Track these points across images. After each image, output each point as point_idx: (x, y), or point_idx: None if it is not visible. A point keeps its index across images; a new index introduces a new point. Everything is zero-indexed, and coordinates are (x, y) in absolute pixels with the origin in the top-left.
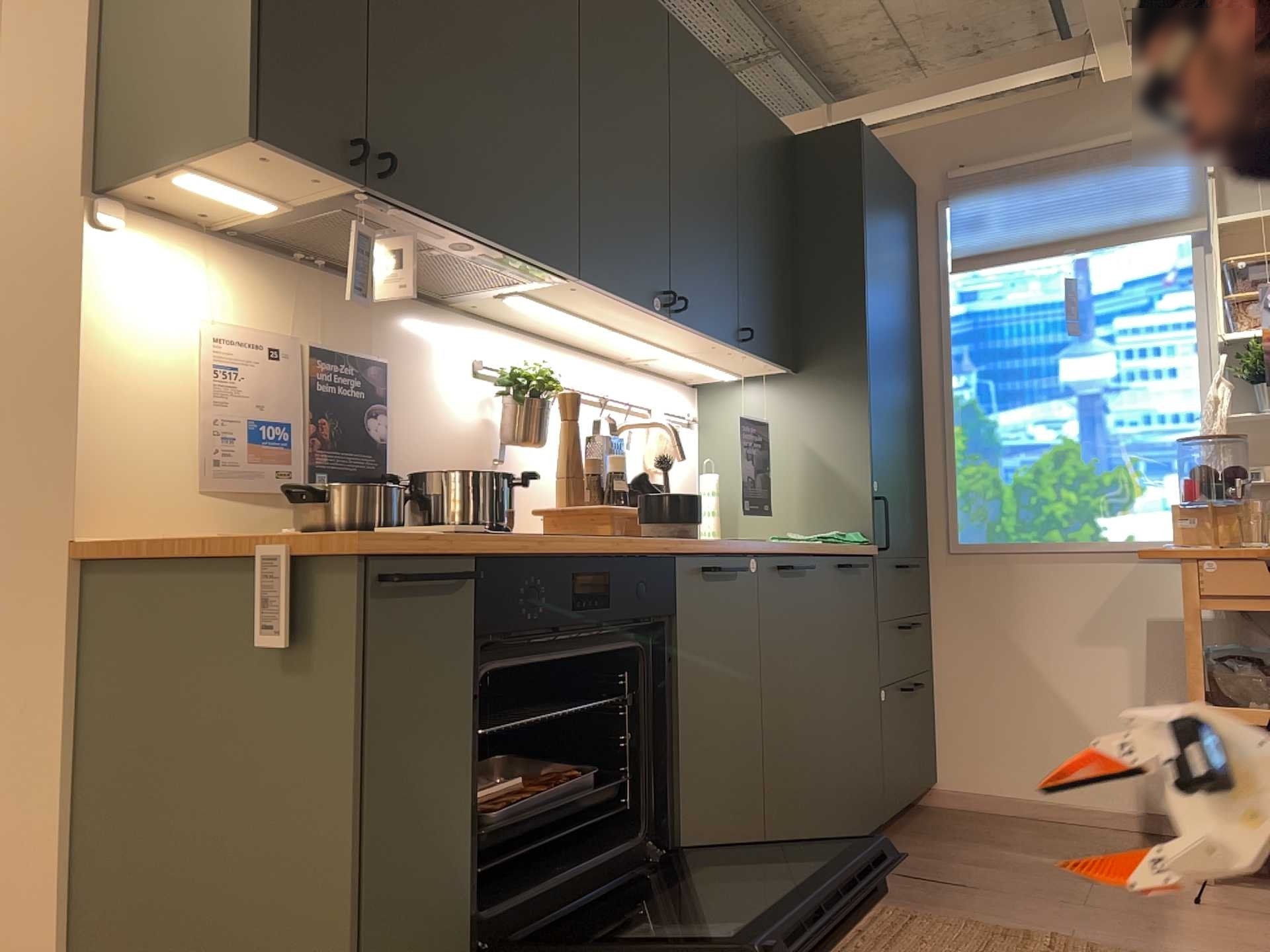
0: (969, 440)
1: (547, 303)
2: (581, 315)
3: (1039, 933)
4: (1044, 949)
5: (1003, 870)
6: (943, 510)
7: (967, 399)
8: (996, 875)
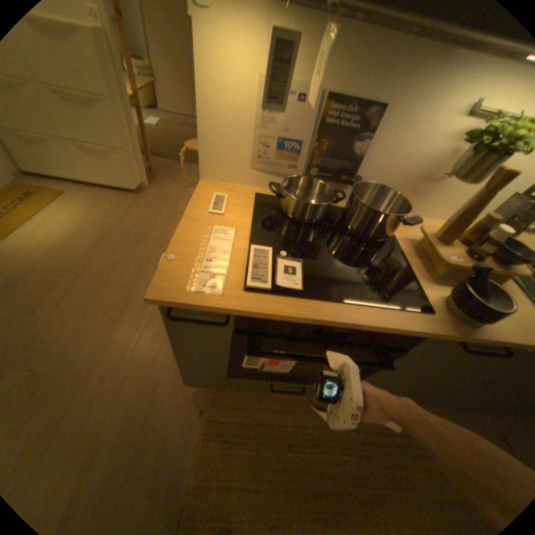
0: None
1: None
2: None
3: None
4: None
5: None
6: None
7: None
8: None
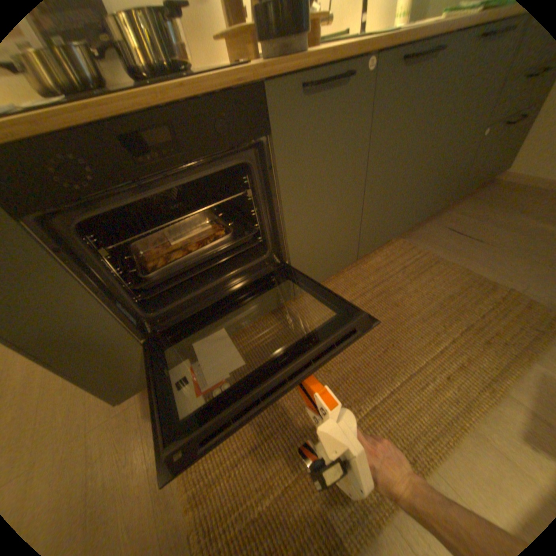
0: None
1: None
2: None
3: (503, 285)
4: (498, 299)
5: (511, 233)
6: None
7: None
8: (505, 236)
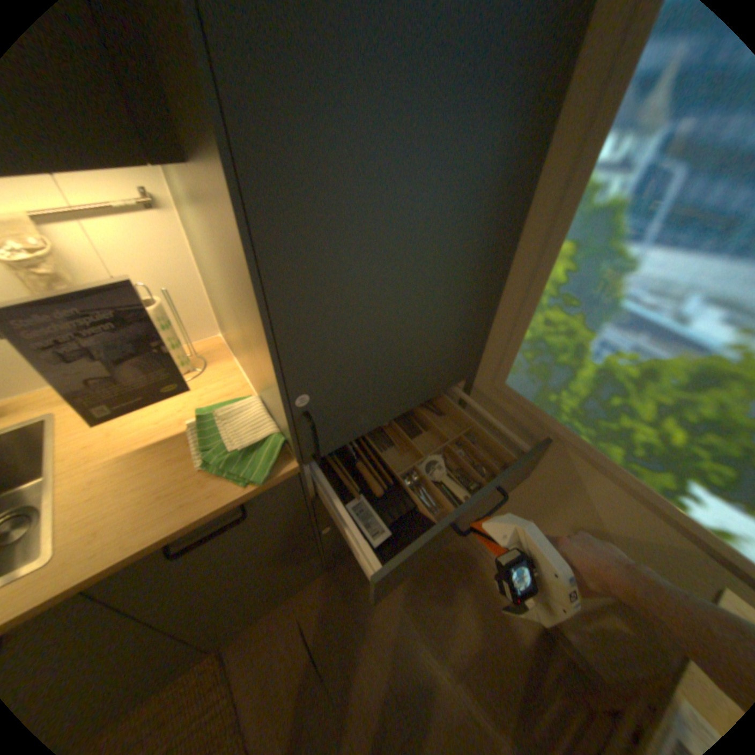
0: (579, 271)
1: None
2: None
3: None
4: None
5: (374, 660)
6: (507, 339)
7: (615, 194)
8: (362, 667)
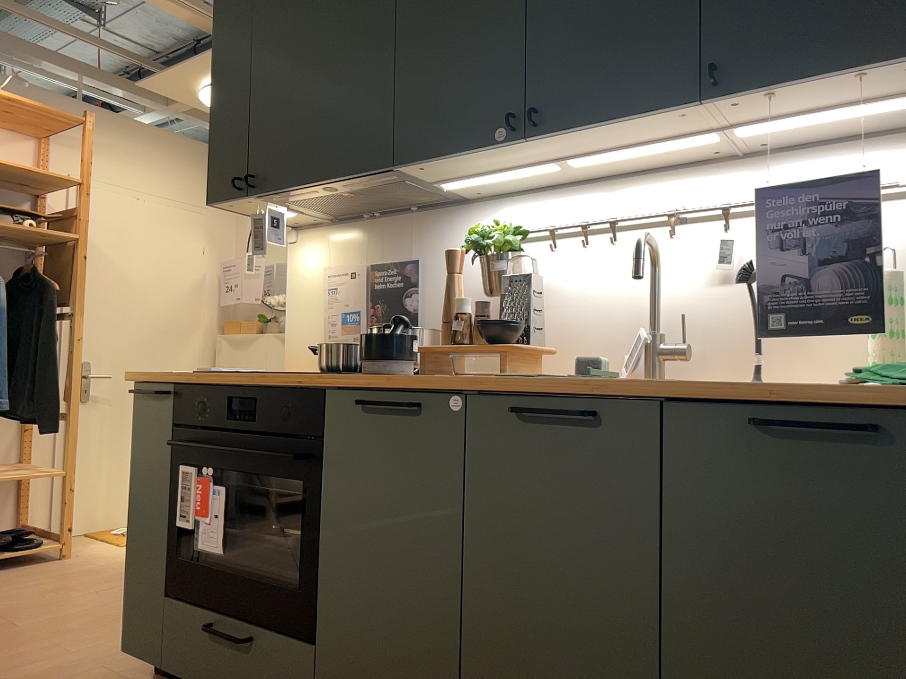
0: None
1: (465, 177)
2: (507, 169)
3: None
4: None
5: None
6: None
7: None
8: None
